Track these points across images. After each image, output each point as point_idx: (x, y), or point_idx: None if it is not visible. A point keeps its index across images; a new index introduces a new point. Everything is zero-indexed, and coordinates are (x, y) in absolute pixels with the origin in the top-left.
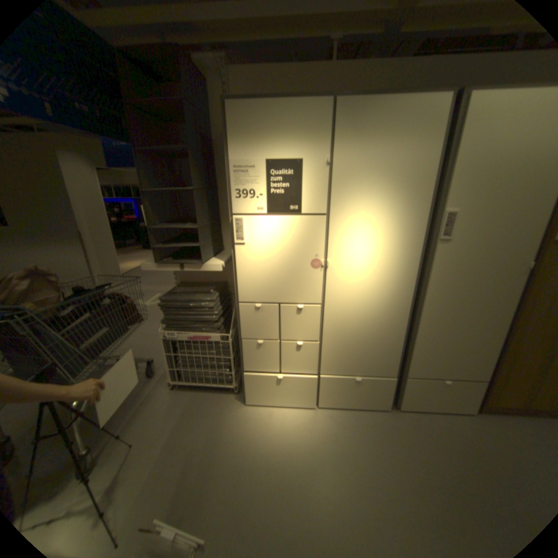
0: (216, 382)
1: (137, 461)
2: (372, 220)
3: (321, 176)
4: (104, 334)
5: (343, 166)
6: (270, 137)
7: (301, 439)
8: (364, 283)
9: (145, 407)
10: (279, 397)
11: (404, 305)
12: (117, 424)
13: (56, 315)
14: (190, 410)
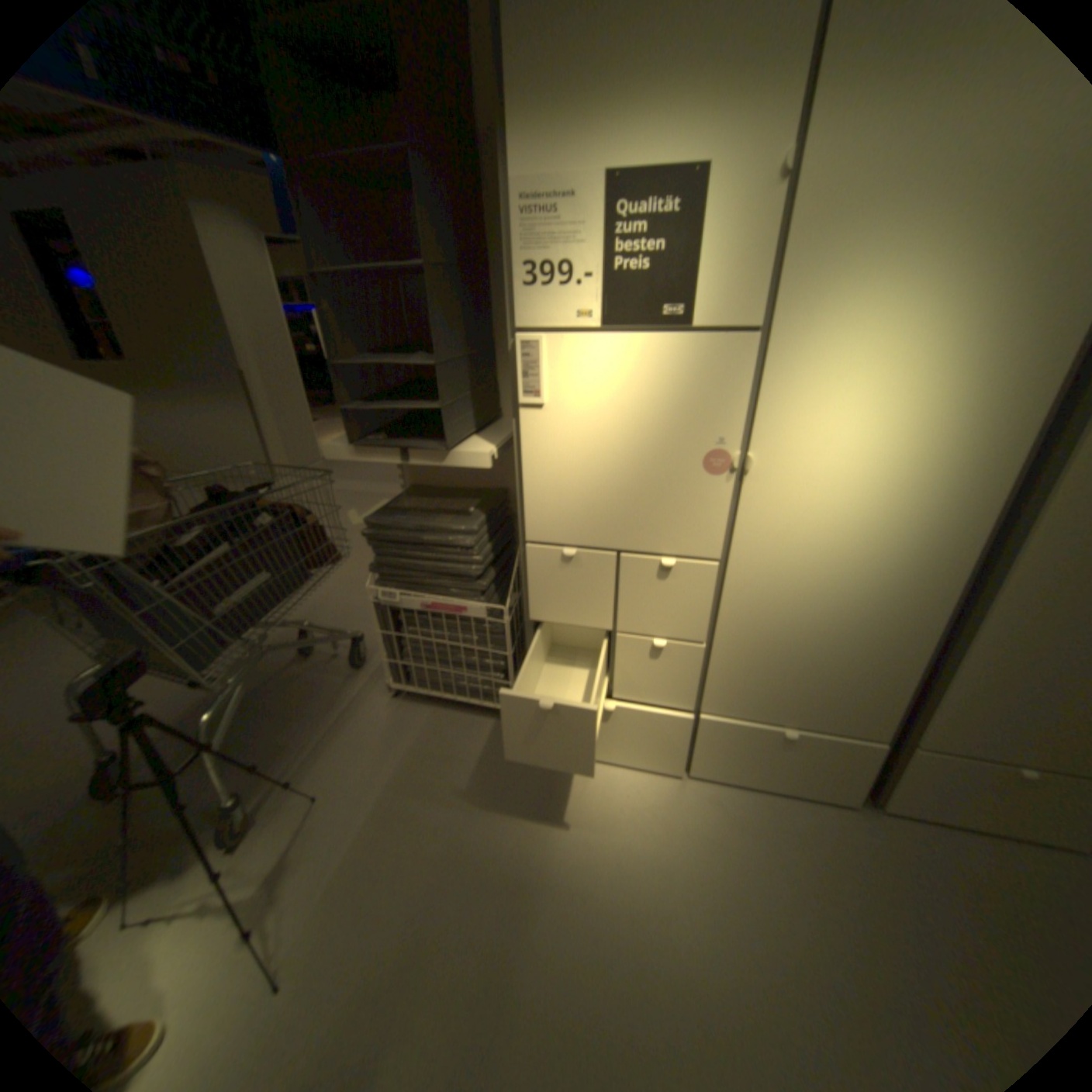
0: (477, 697)
1: (321, 833)
2: (896, 346)
3: (761, 213)
4: (264, 585)
5: (831, 177)
6: (621, 97)
7: (646, 841)
8: (843, 518)
9: (344, 727)
10: (606, 745)
11: (946, 580)
12: (292, 753)
13: (167, 545)
14: (424, 744)
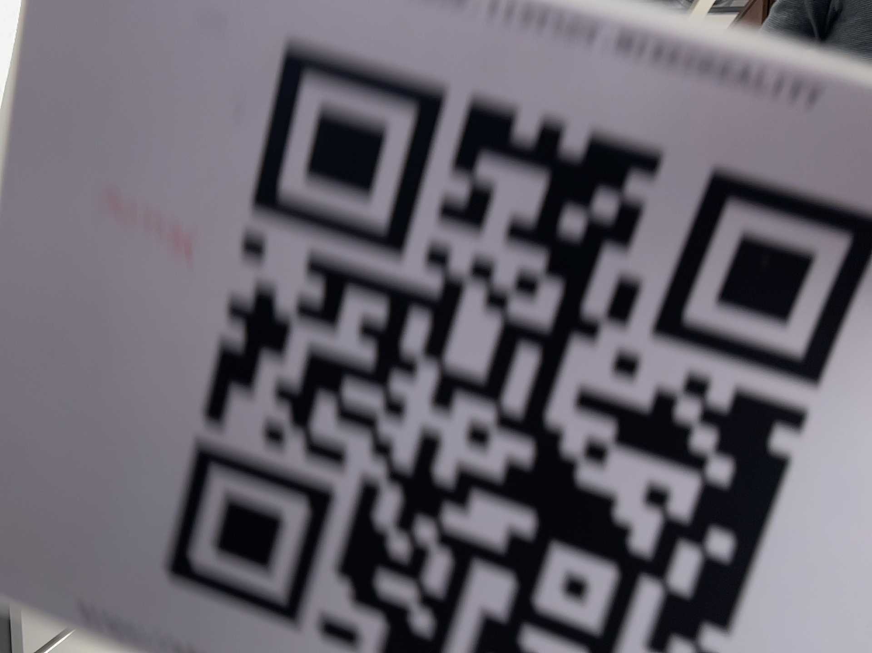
0: None
1: None
2: None
3: None
4: None
5: None
6: None
7: None
8: None
9: None
10: None
11: None
12: None
13: None
14: None
